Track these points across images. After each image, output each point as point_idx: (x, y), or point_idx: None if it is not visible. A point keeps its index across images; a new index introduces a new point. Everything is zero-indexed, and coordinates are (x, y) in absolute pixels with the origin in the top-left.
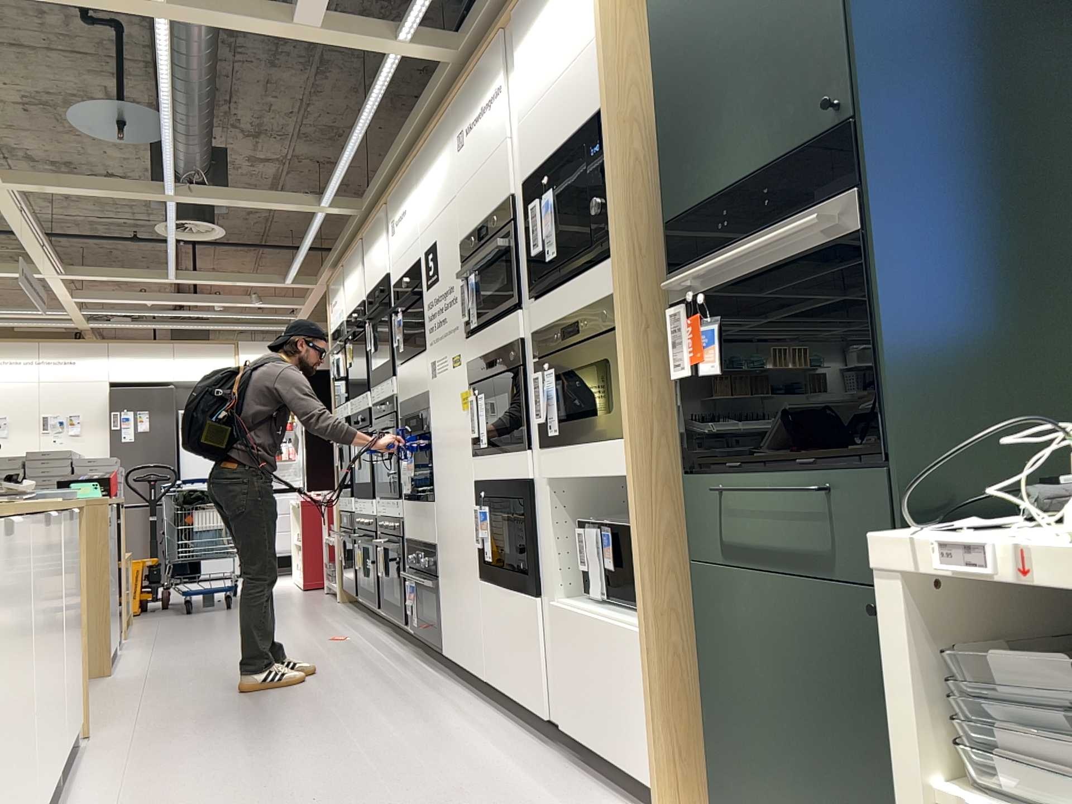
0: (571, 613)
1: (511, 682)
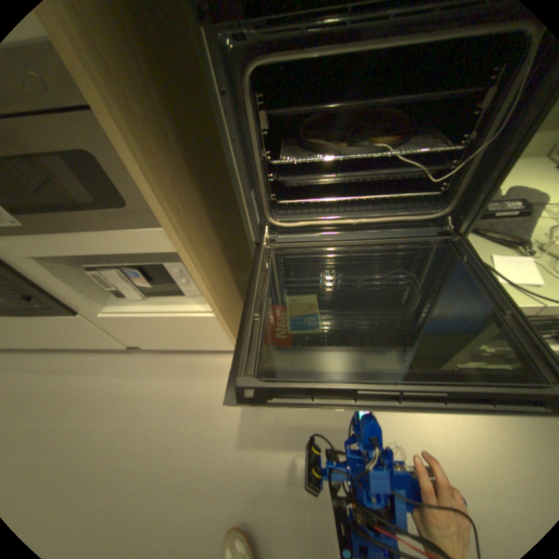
0: (122, 317)
1: (68, 345)
